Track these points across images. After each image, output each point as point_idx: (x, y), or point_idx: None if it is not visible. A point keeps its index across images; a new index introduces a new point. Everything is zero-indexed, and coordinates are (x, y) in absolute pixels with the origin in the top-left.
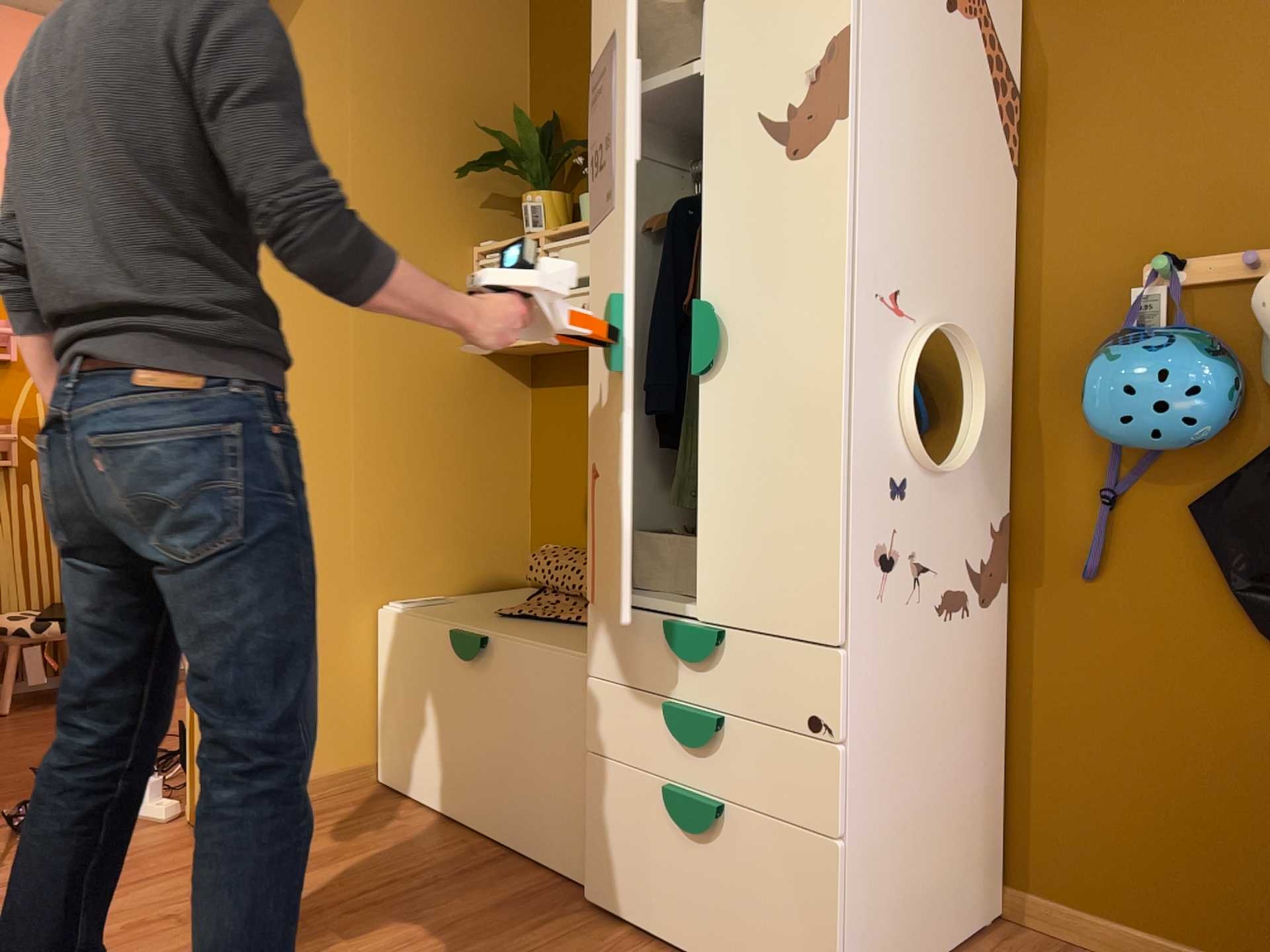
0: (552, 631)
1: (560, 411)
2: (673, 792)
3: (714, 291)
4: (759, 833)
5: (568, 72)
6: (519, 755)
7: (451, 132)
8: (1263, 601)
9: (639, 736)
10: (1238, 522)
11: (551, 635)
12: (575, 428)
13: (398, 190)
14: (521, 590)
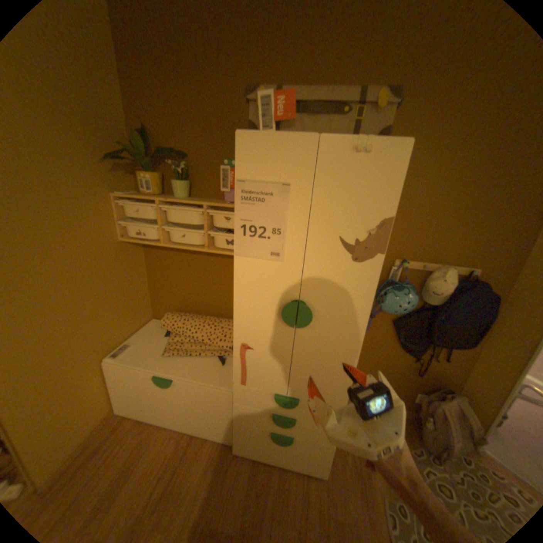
0: (195, 366)
1: (162, 260)
2: (275, 437)
3: (306, 299)
4: (306, 444)
5: (149, 103)
6: (194, 413)
7: (87, 131)
8: (406, 344)
9: (258, 420)
10: (406, 328)
11: (198, 371)
12: (171, 267)
13: (64, 170)
14: (153, 323)
